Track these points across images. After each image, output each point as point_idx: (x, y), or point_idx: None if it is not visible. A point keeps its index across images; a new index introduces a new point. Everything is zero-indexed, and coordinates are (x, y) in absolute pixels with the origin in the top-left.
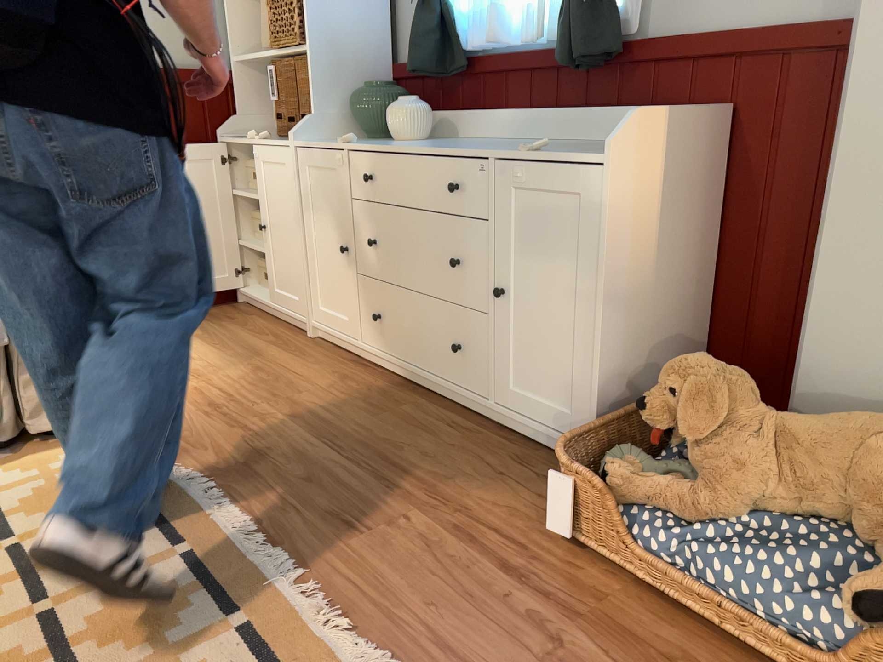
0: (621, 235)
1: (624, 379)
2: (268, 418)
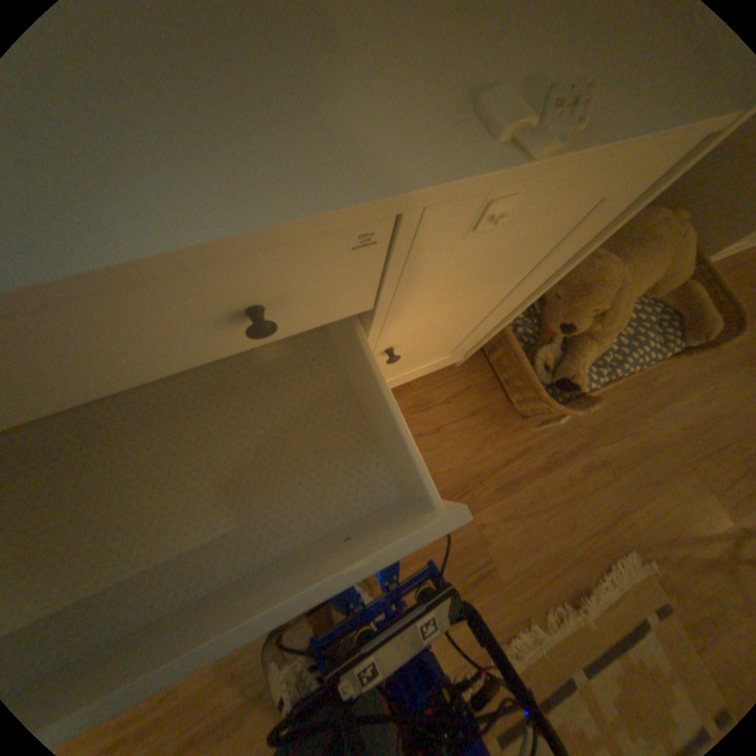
0: None
1: None
2: (228, 668)
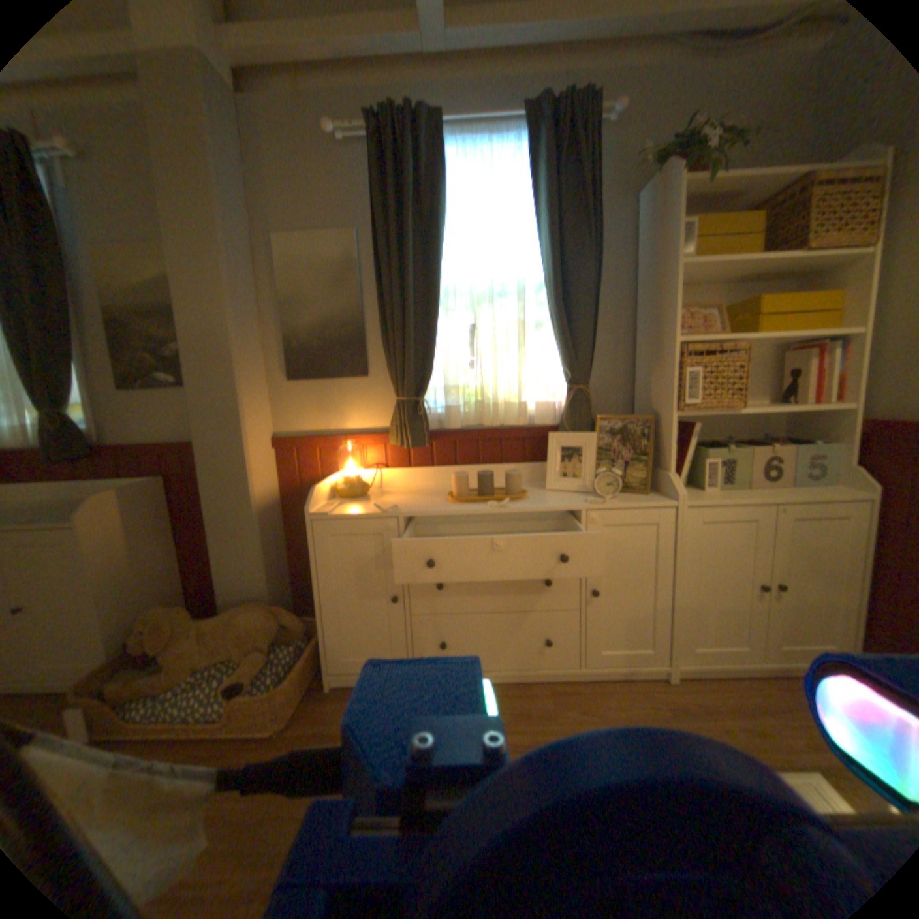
0: (99, 561)
1: (125, 633)
2: None
